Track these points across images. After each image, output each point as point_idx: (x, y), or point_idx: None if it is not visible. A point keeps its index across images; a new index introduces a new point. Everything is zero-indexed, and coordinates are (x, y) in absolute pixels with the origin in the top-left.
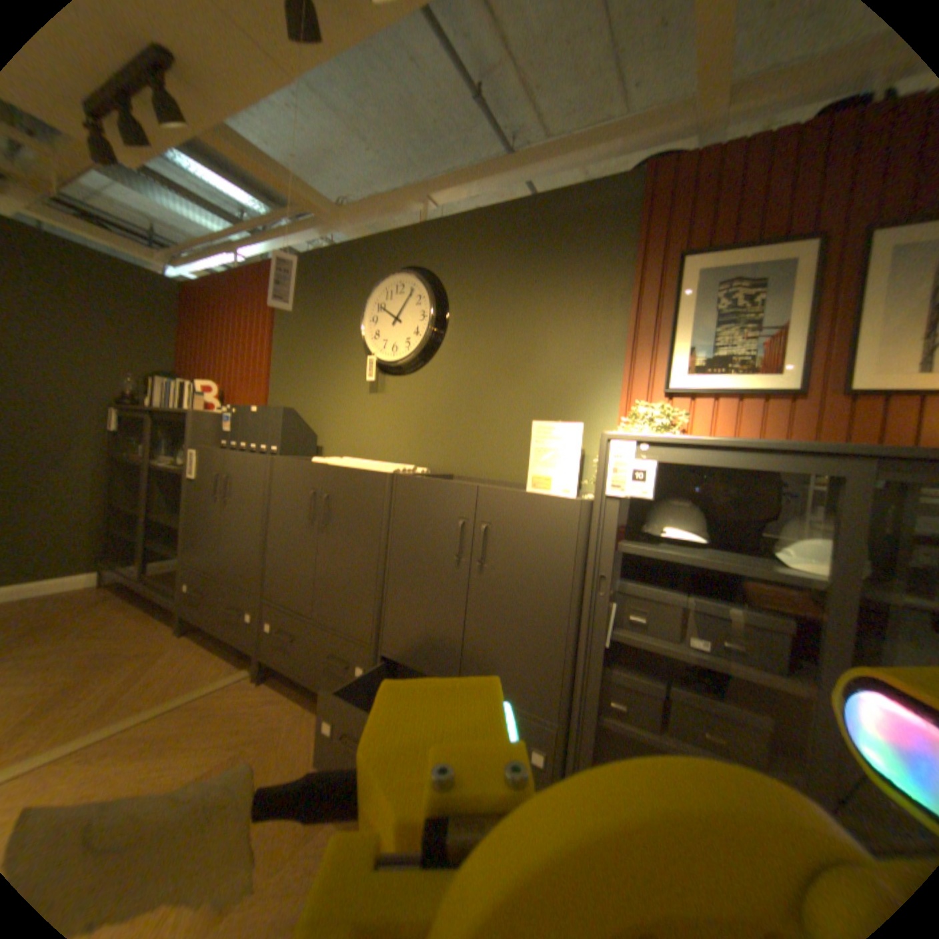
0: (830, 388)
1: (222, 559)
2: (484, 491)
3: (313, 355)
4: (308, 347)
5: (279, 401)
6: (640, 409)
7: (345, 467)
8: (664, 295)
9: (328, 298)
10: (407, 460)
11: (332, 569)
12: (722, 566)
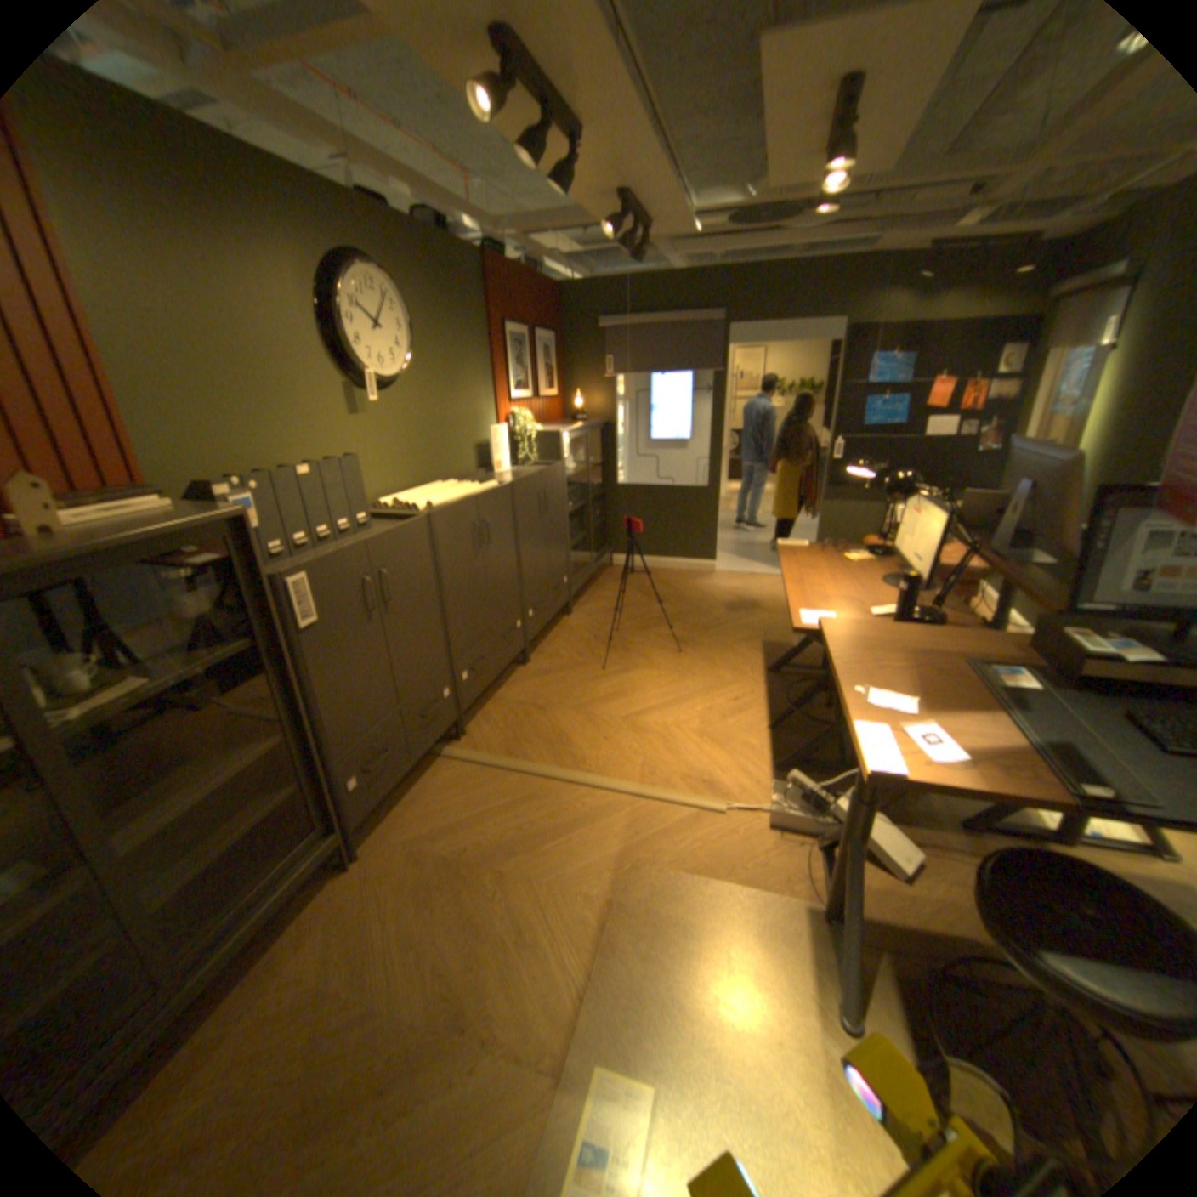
0: (535, 397)
1: (400, 679)
2: (542, 475)
3: (230, 354)
4: (212, 337)
5: (169, 452)
6: (520, 414)
7: (488, 493)
8: (501, 344)
9: (228, 244)
10: (406, 484)
11: (496, 577)
12: (574, 474)
